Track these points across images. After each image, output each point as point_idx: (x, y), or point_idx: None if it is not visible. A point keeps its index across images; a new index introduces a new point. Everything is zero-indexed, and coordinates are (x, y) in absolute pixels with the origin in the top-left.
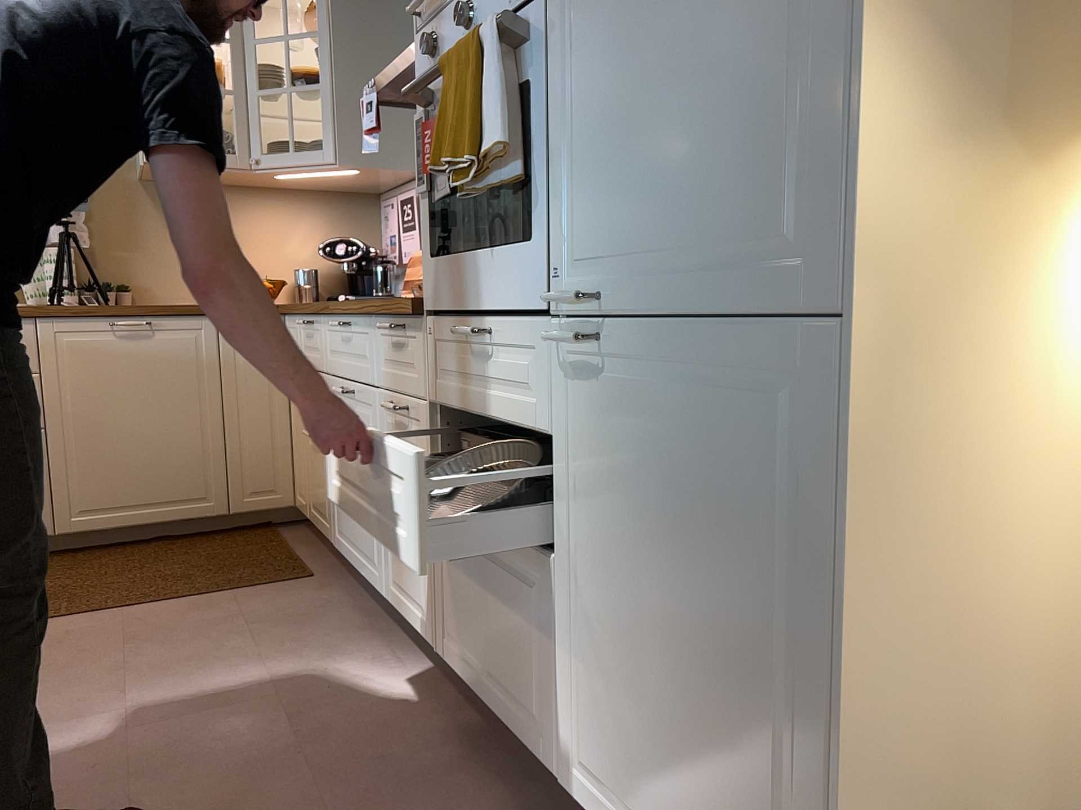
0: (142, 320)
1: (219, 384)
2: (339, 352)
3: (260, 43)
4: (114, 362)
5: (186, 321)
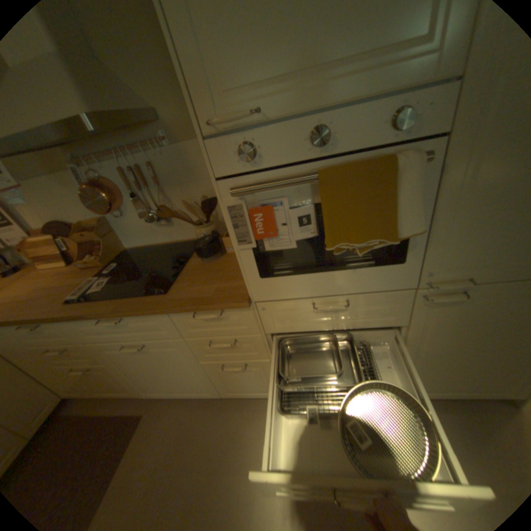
0: None
1: None
2: (103, 332)
3: None
4: None
5: None
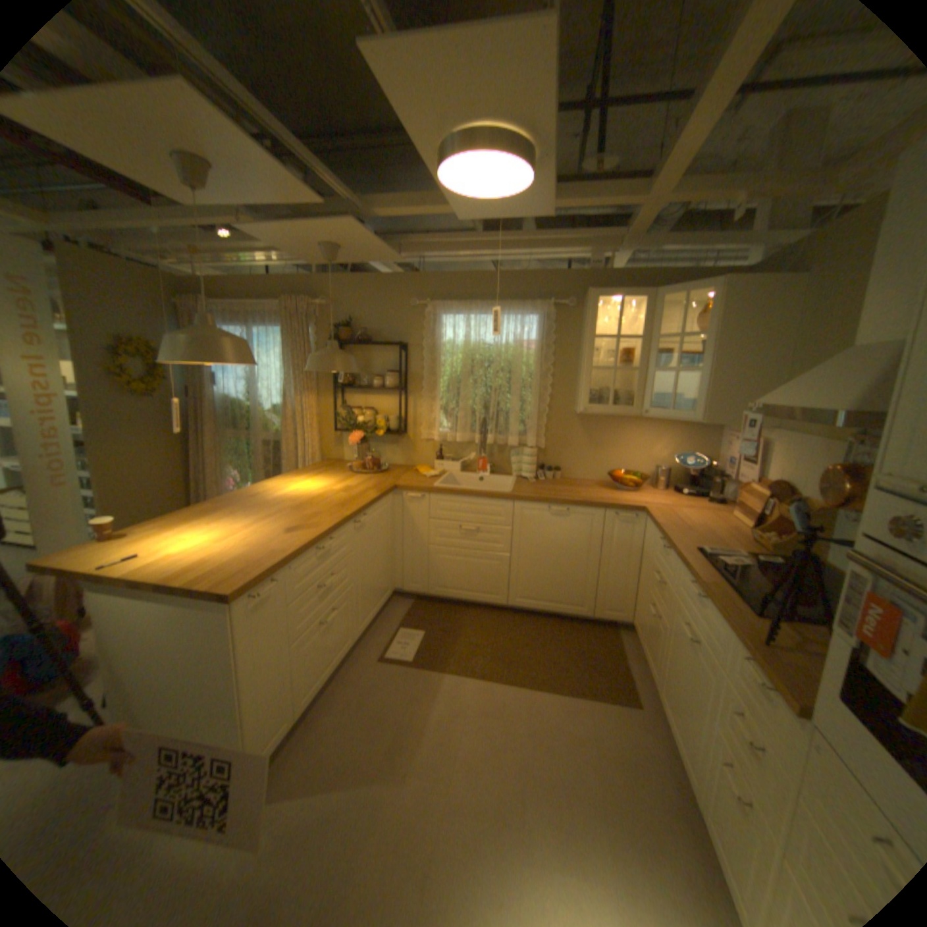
0: (564, 507)
1: (600, 547)
2: (690, 597)
3: (661, 338)
4: (547, 527)
5: (588, 510)
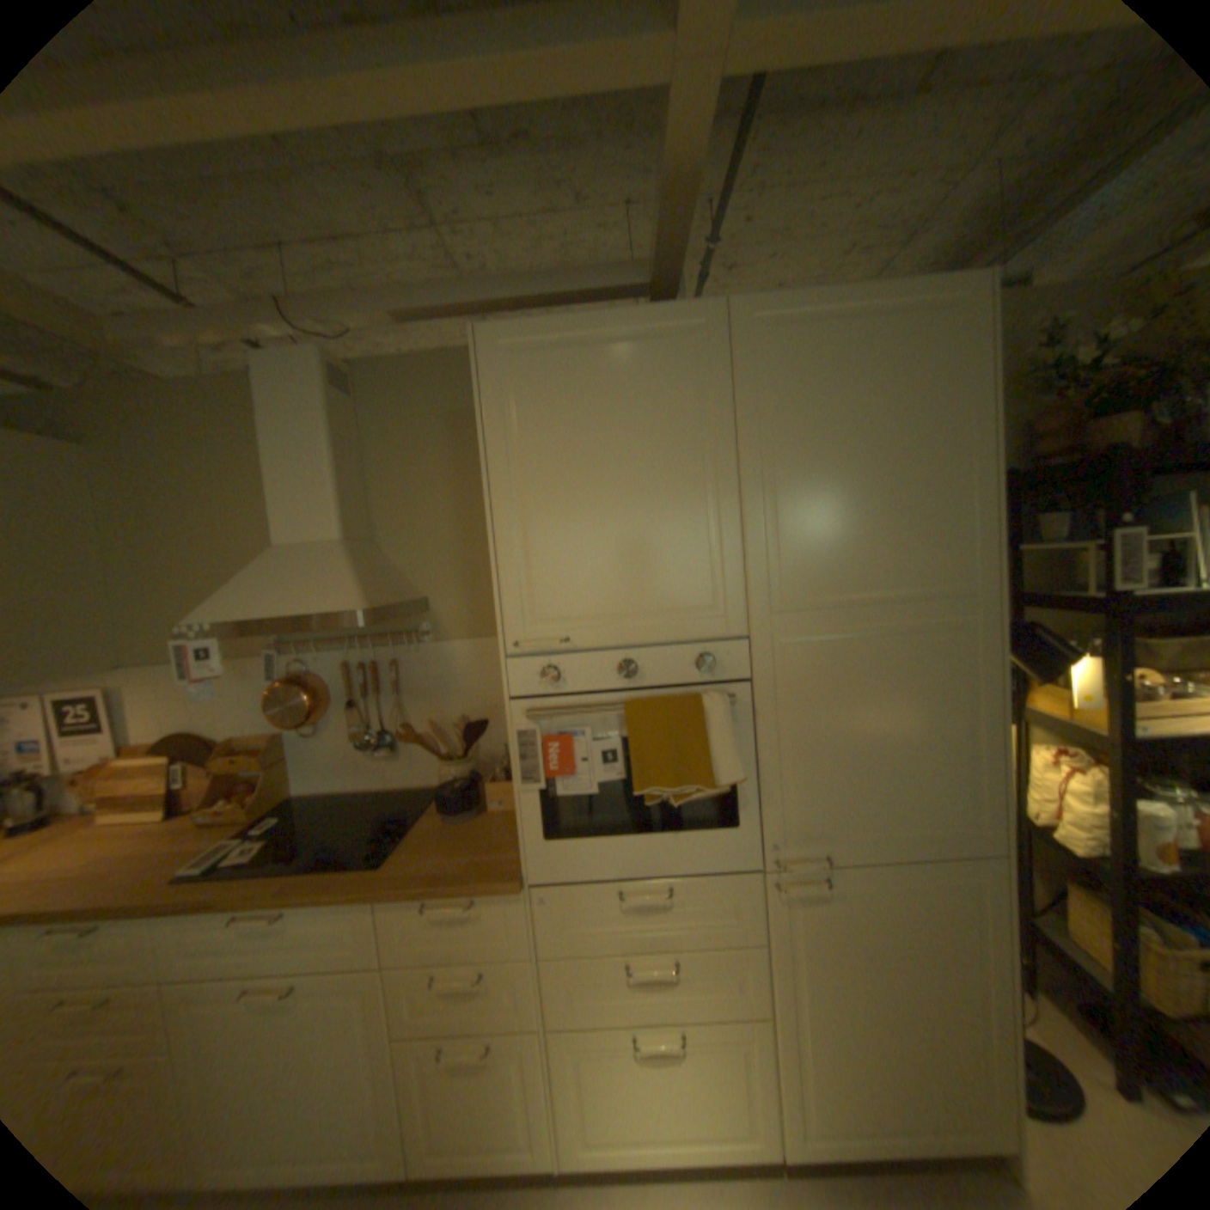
0: None
1: None
2: (222, 953)
3: None
4: None
5: None
